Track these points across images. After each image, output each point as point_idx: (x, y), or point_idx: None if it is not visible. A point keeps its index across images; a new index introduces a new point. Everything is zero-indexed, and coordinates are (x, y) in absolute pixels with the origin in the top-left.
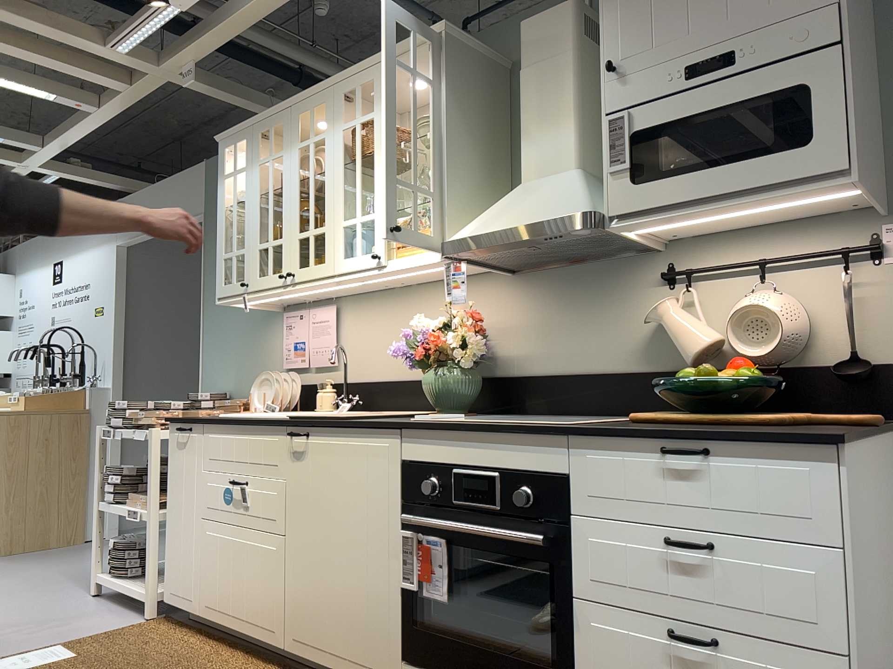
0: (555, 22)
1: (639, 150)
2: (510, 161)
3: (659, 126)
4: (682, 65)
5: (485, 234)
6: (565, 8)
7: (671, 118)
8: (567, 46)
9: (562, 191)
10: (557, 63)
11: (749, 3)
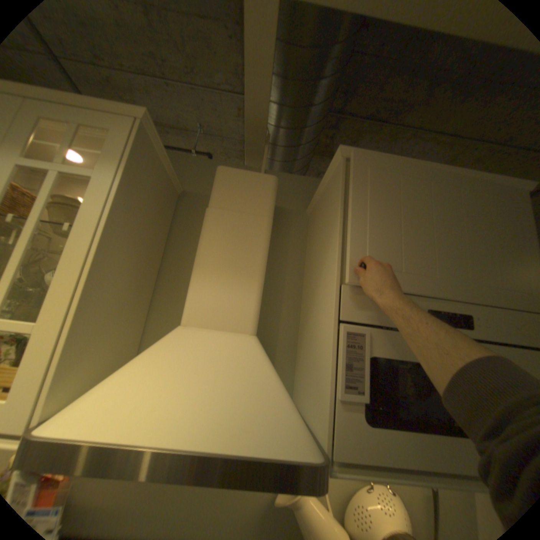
0: (258, 184)
1: (377, 380)
2: (159, 274)
3: (401, 360)
4: (427, 304)
5: (132, 449)
6: (269, 178)
7: (416, 358)
8: (264, 210)
9: (254, 378)
10: (252, 221)
11: (485, 277)
